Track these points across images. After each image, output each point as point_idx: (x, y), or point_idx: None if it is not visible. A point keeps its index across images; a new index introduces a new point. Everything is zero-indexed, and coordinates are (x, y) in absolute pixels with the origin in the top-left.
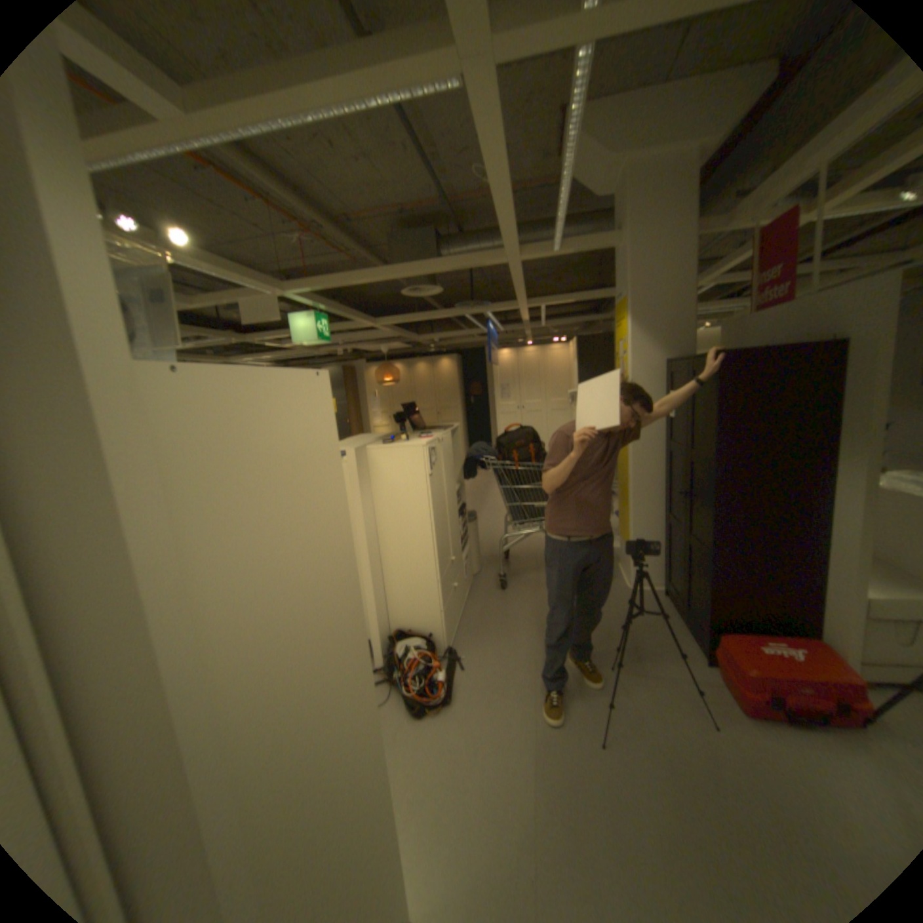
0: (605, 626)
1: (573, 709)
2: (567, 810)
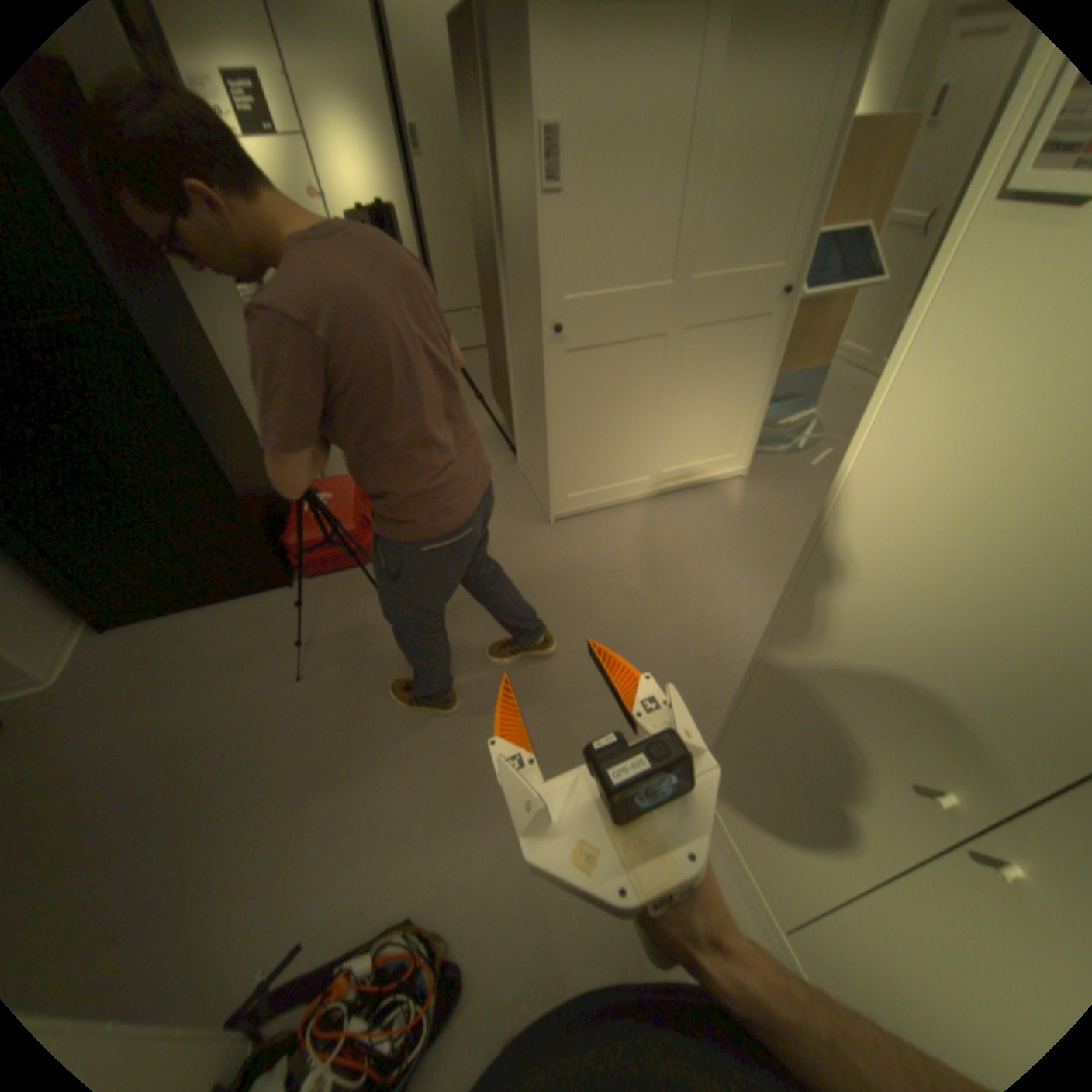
0: (173, 710)
1: (380, 714)
2: (521, 687)
